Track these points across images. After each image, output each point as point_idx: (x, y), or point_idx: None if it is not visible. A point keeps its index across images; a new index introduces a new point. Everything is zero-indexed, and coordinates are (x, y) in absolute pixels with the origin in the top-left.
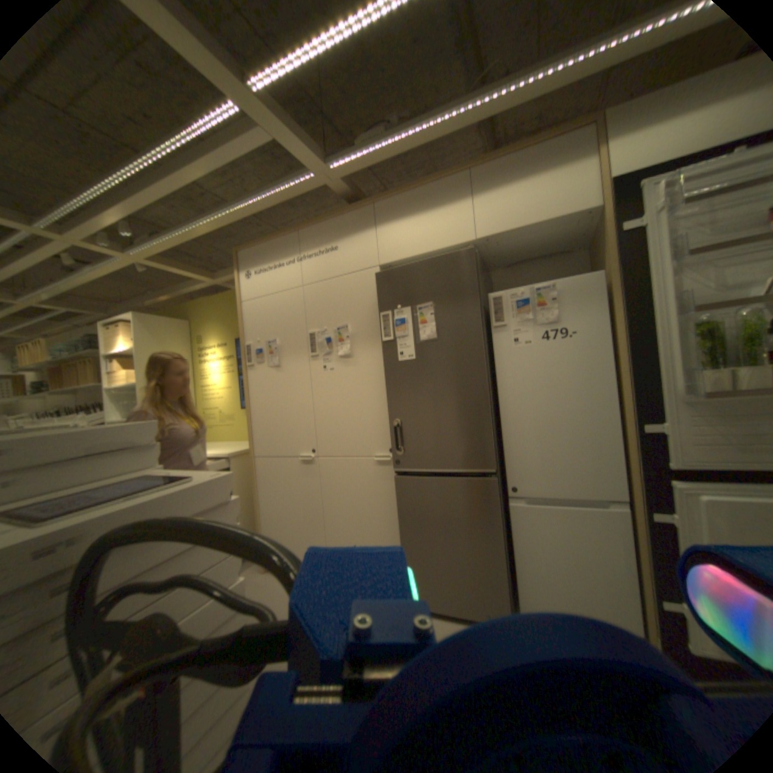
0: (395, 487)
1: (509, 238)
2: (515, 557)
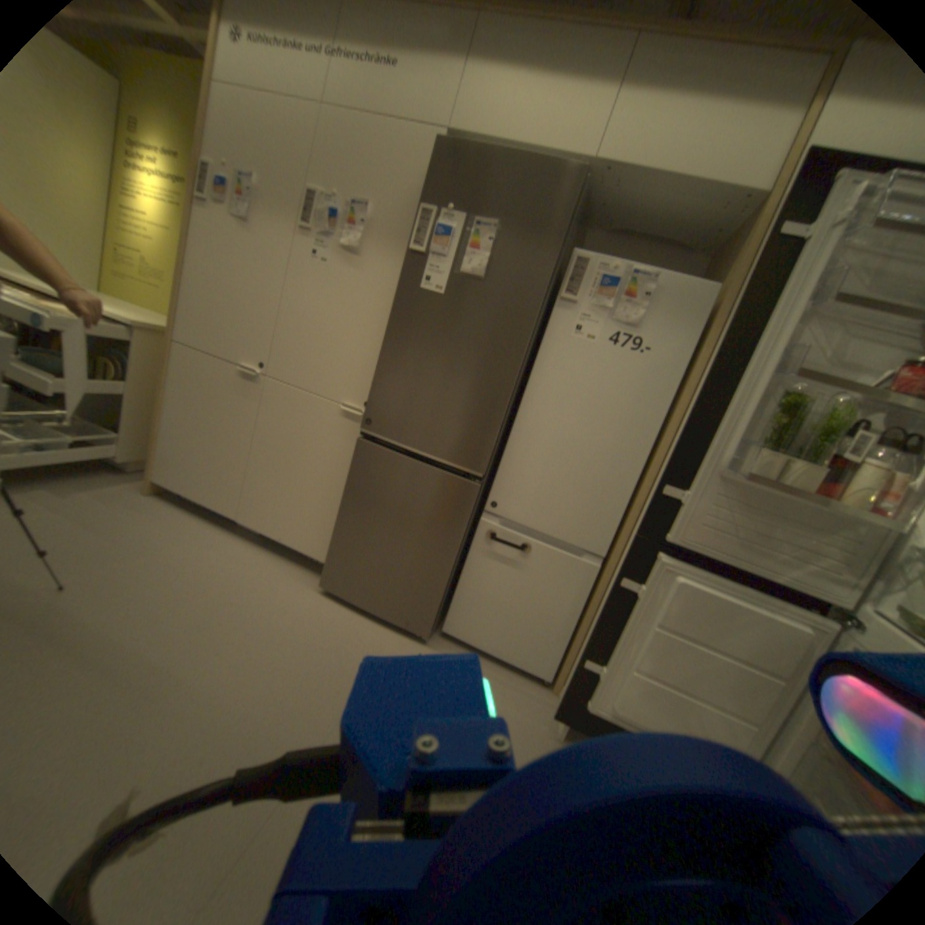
0: (355, 453)
1: (637, 185)
2: (462, 575)
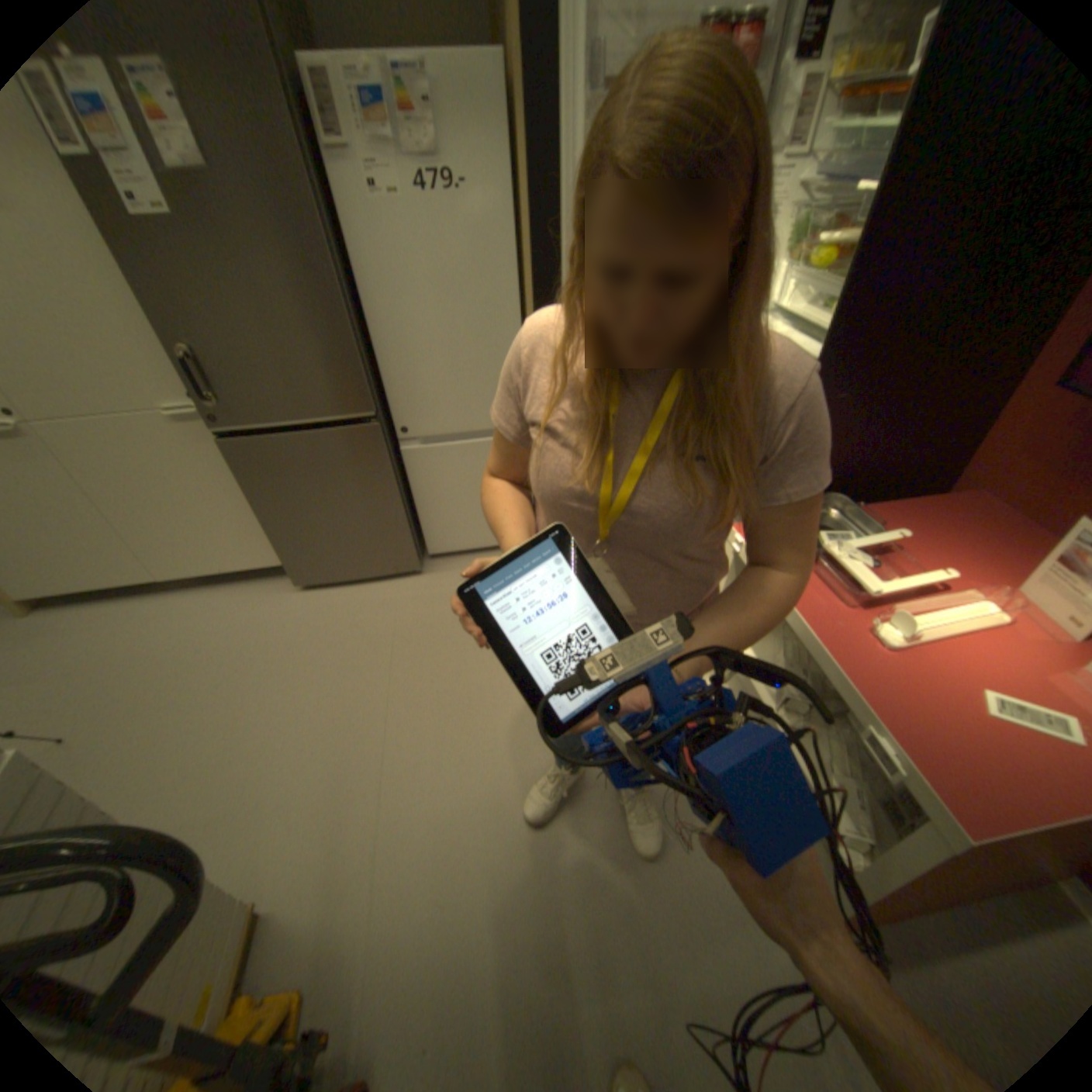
0: (224, 452)
1: None
2: (416, 504)
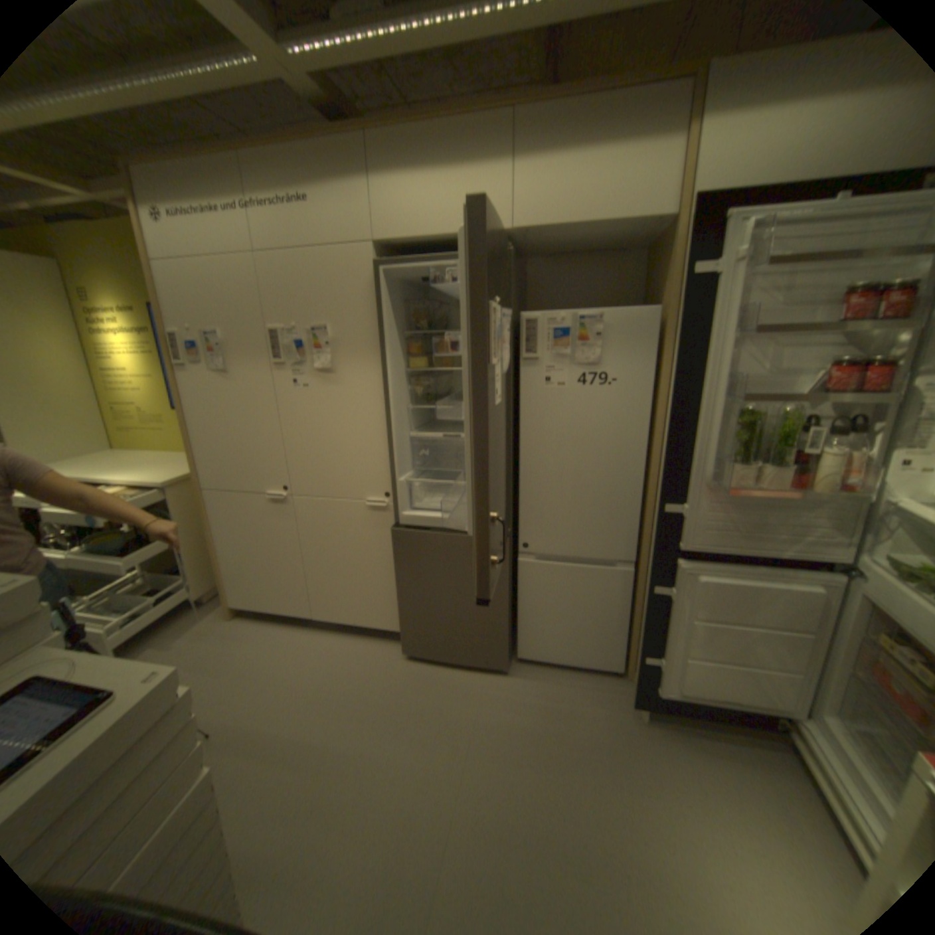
0: (392, 535)
1: (557, 232)
2: (519, 608)
